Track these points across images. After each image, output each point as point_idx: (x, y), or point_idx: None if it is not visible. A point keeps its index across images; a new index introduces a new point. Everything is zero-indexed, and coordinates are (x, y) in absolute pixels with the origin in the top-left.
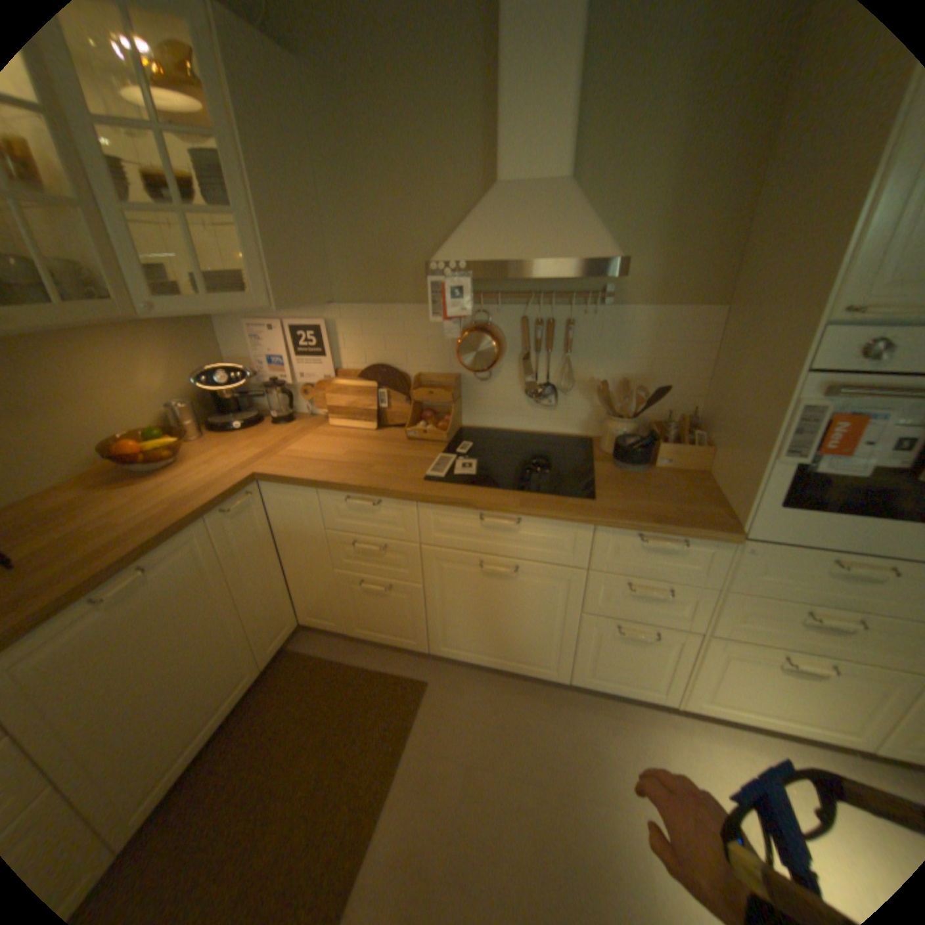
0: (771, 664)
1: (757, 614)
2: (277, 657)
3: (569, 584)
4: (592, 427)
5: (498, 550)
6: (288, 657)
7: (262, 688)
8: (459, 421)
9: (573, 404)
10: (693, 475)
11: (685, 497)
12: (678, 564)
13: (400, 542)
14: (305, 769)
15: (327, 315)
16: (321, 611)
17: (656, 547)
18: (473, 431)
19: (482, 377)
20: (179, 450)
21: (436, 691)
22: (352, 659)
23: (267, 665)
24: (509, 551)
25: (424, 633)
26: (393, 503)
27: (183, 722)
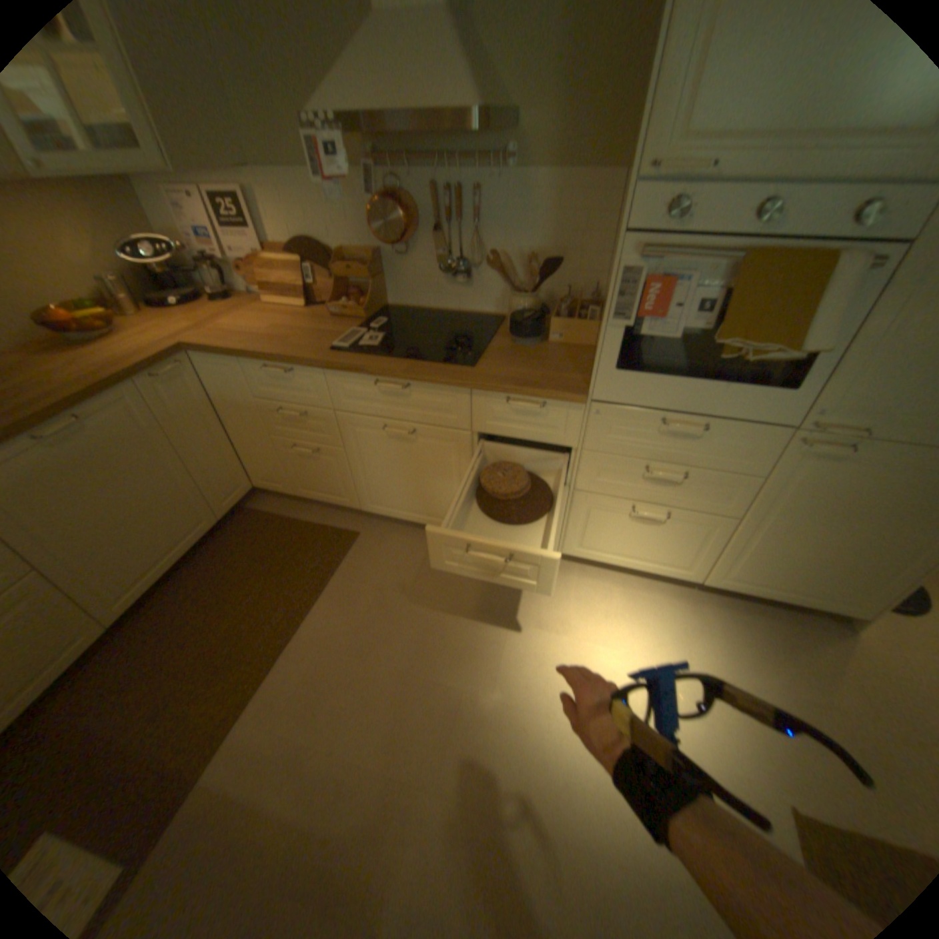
0: (620, 512)
1: (606, 470)
2: (236, 513)
3: (458, 445)
4: (506, 307)
5: (396, 415)
6: (245, 513)
7: (222, 534)
8: (383, 300)
9: (486, 282)
10: (577, 349)
11: (555, 367)
12: (540, 426)
13: (317, 410)
14: (252, 587)
15: (243, 182)
16: (268, 475)
17: (521, 410)
18: (398, 311)
19: (399, 252)
20: (117, 324)
21: (365, 539)
22: (300, 516)
23: (223, 516)
24: (405, 416)
25: (353, 492)
26: (303, 372)
27: (146, 547)
